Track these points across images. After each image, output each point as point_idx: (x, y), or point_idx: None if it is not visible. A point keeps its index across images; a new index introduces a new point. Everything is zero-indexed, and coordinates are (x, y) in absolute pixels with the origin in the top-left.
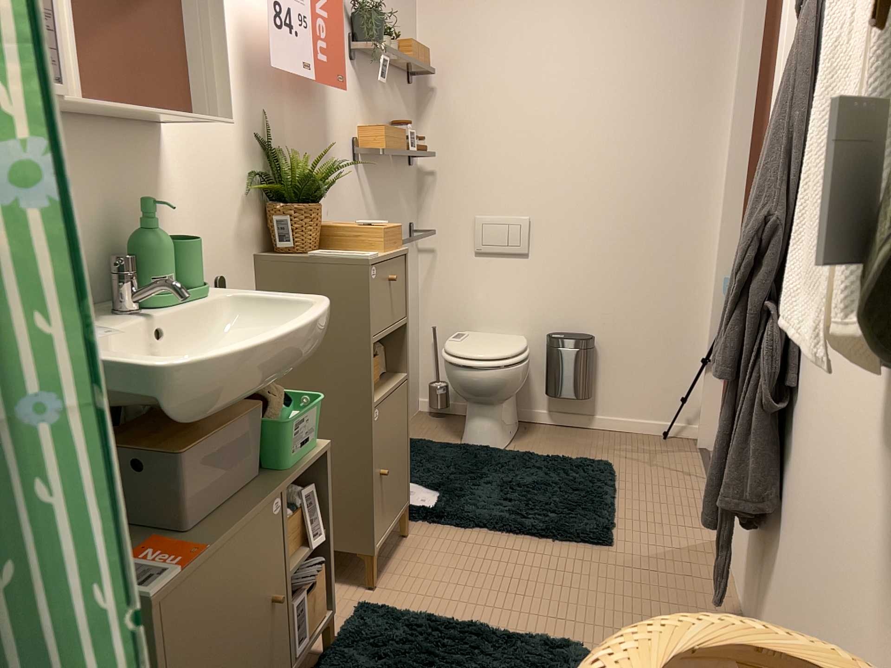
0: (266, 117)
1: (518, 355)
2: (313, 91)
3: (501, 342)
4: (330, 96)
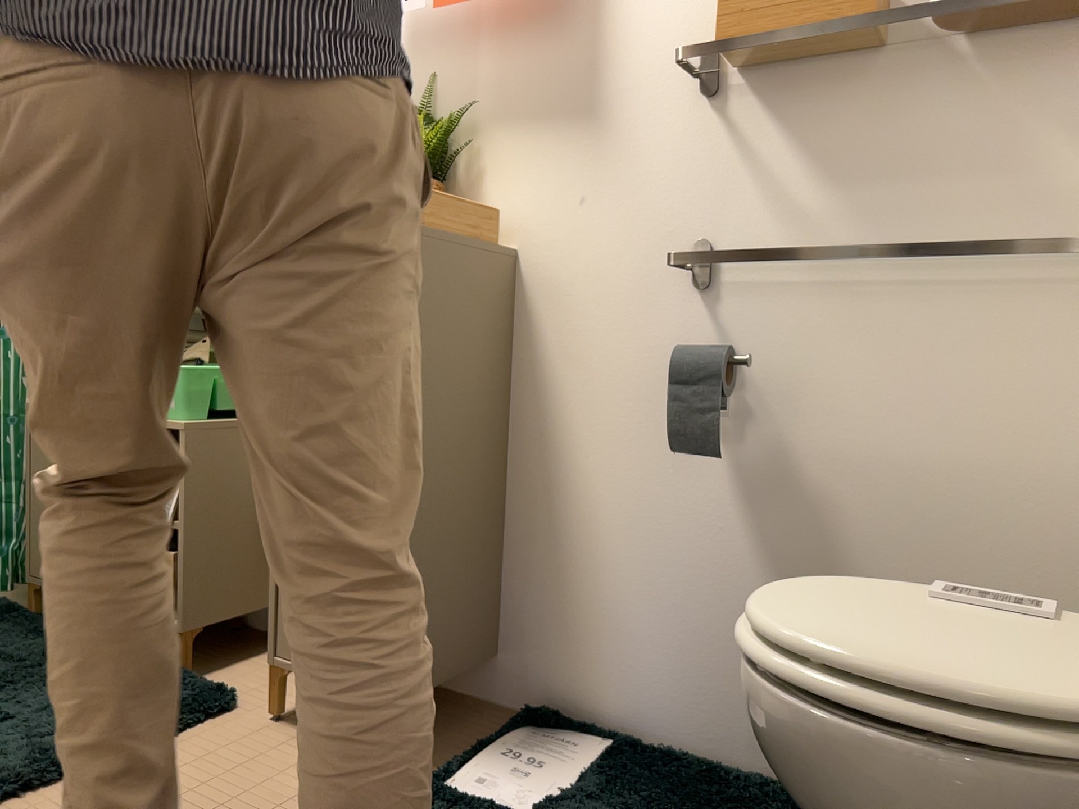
0: (436, 84)
1: (821, 657)
2: (557, 12)
3: (955, 639)
4: (613, 0)
